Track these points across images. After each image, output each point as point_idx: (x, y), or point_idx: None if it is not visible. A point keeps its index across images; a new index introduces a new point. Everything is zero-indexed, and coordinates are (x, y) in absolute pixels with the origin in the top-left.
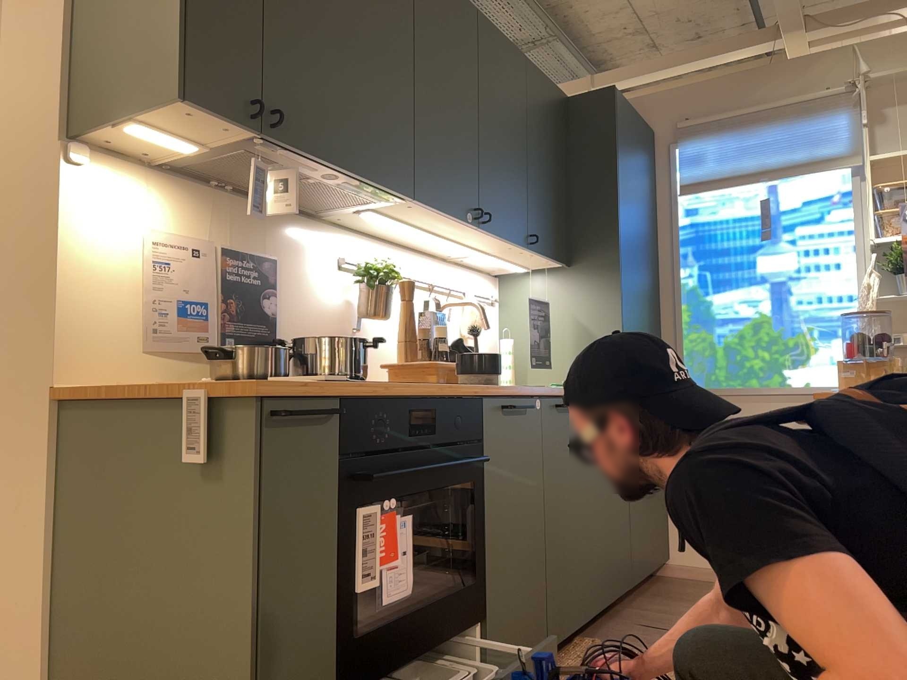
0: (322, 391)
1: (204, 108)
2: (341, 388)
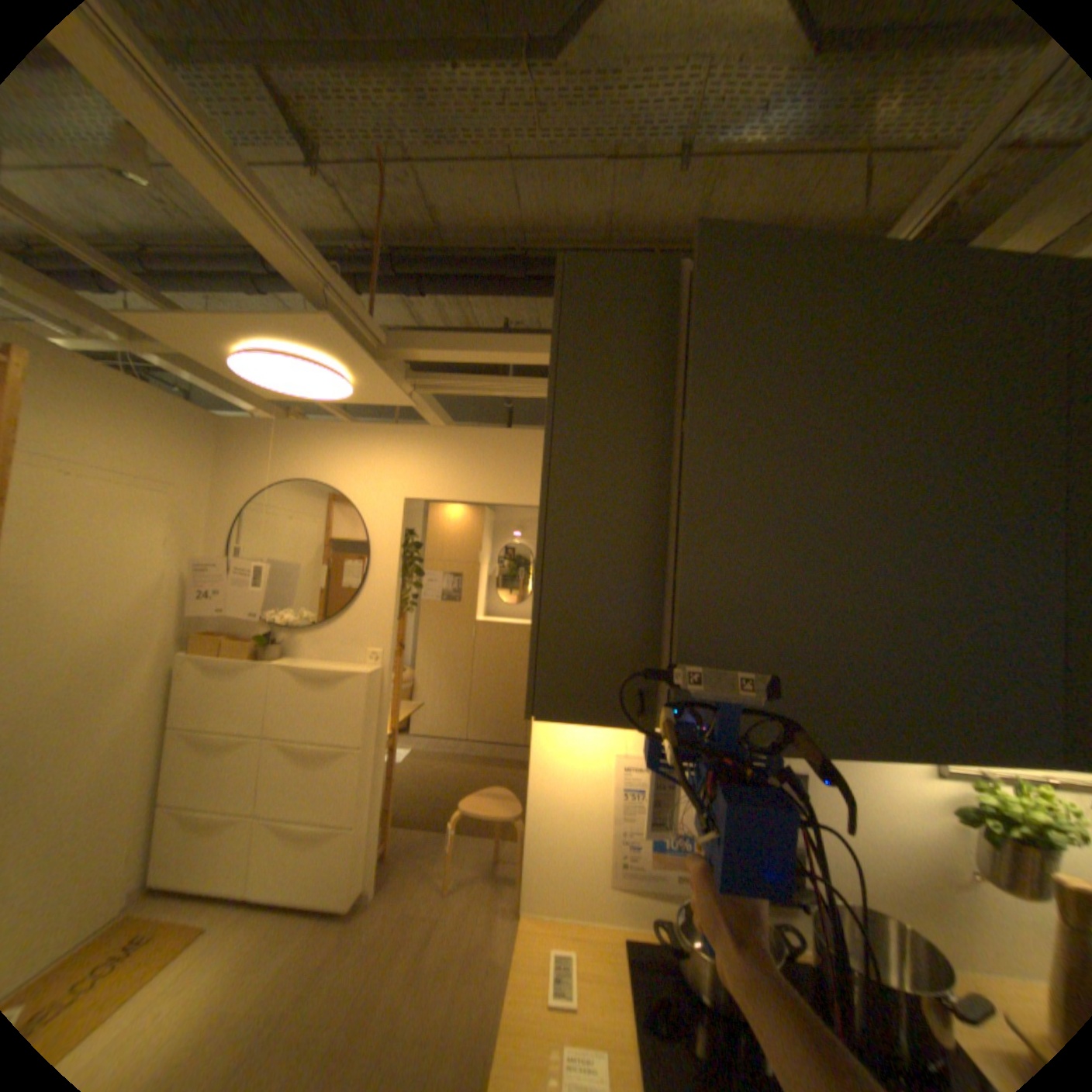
0: None
1: (566, 716)
2: None
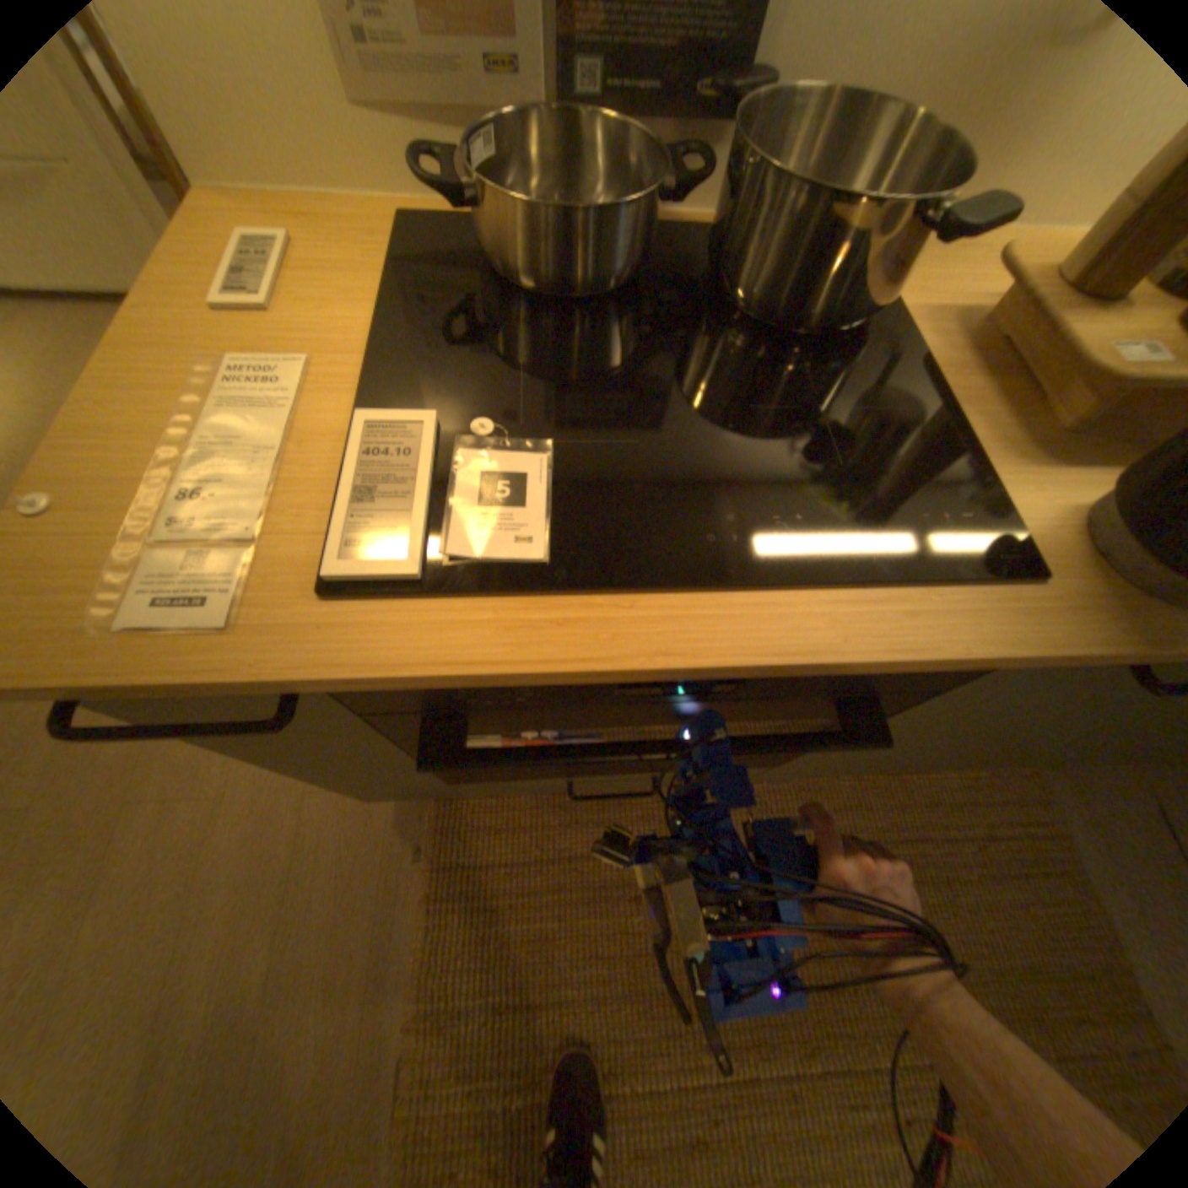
0: (206, 688)
1: None
2: (278, 689)
